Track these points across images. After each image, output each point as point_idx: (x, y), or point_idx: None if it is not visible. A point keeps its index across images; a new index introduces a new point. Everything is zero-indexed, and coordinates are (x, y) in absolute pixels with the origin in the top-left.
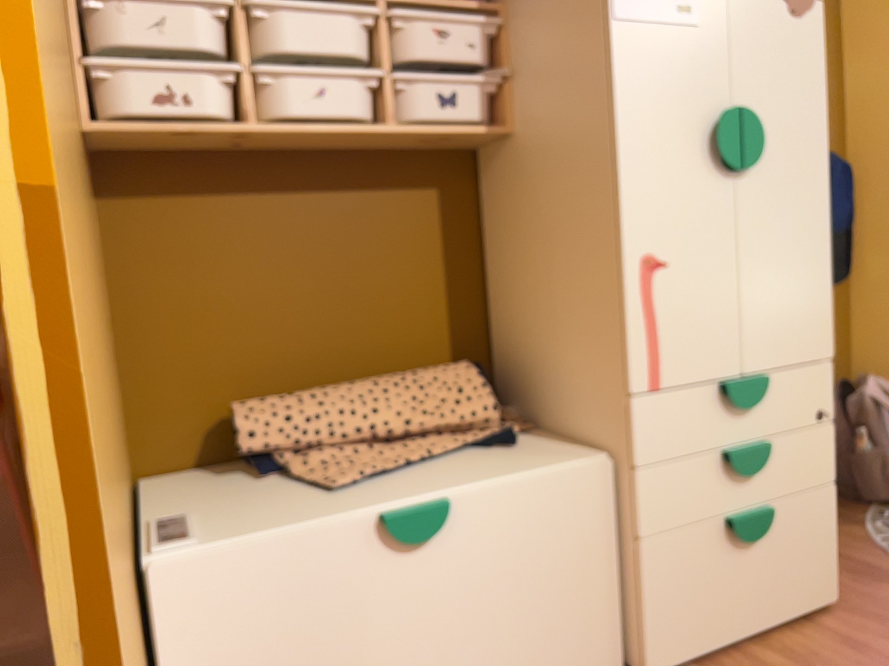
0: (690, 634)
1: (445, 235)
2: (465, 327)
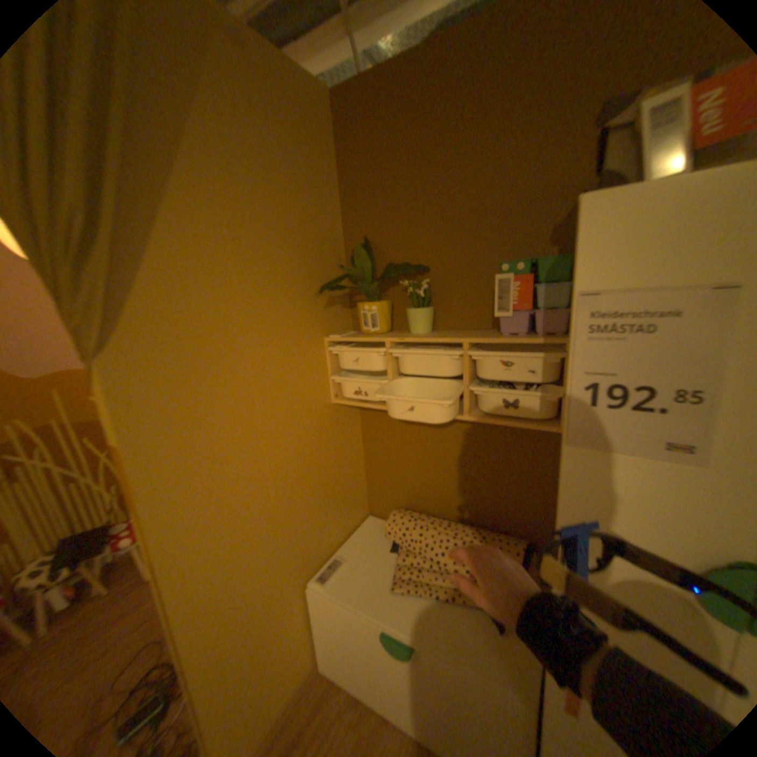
0: None
1: (531, 462)
2: (539, 519)
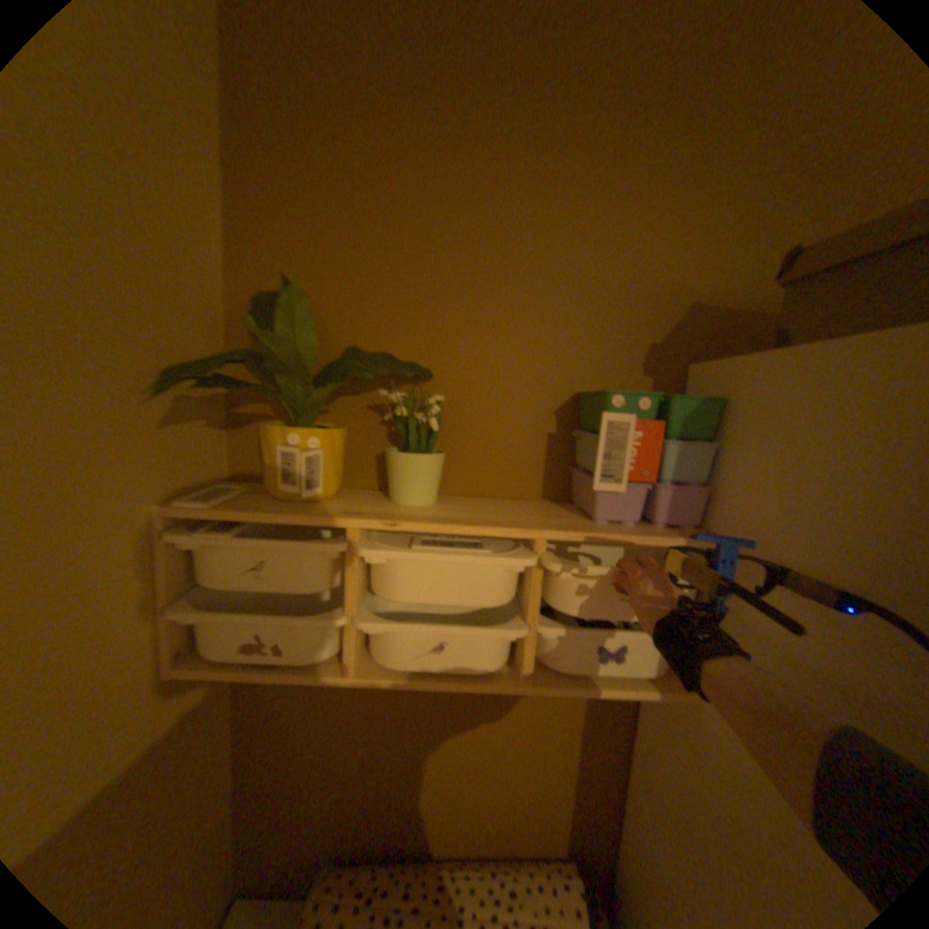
0: None
1: (586, 724)
2: (591, 817)
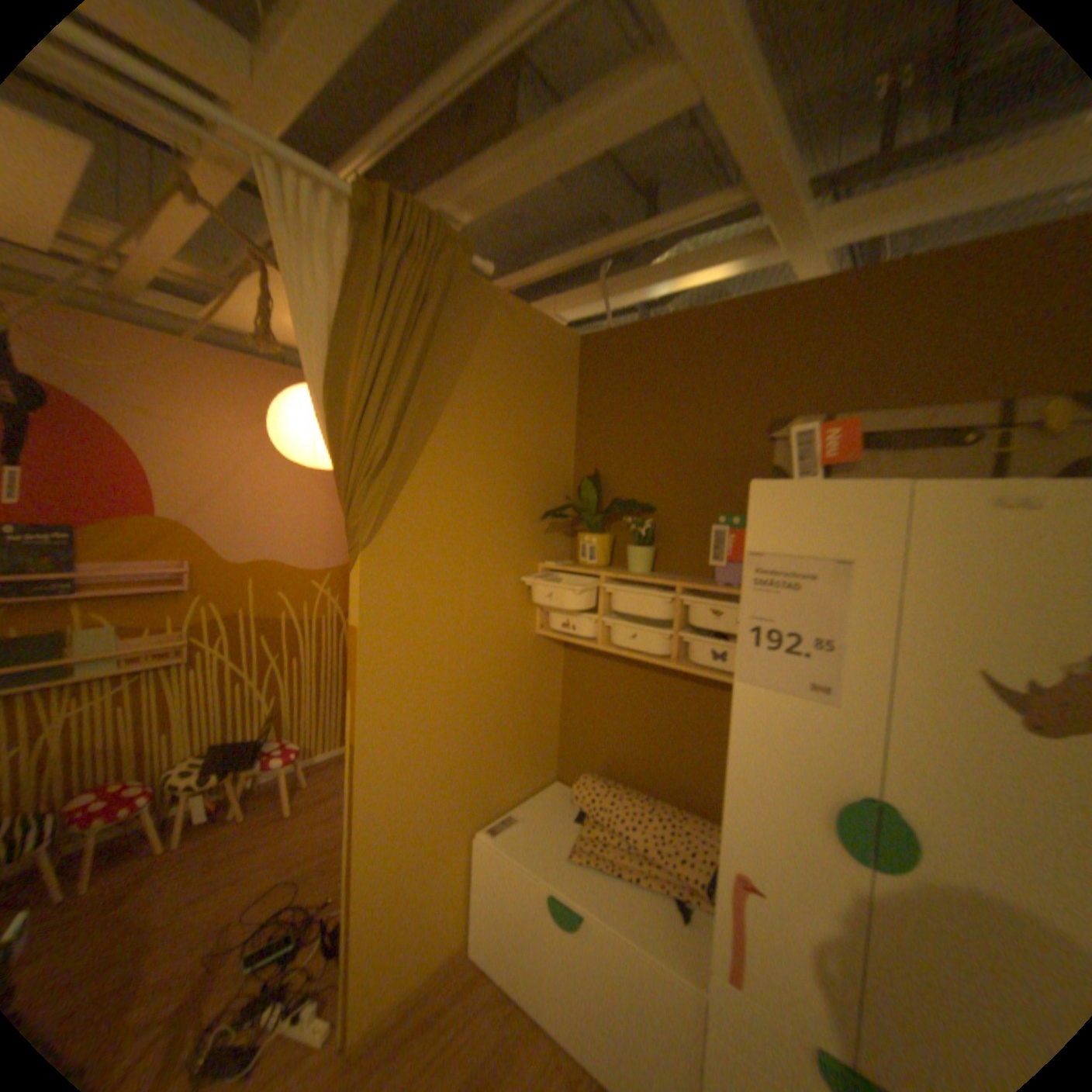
0: None
1: None
2: None
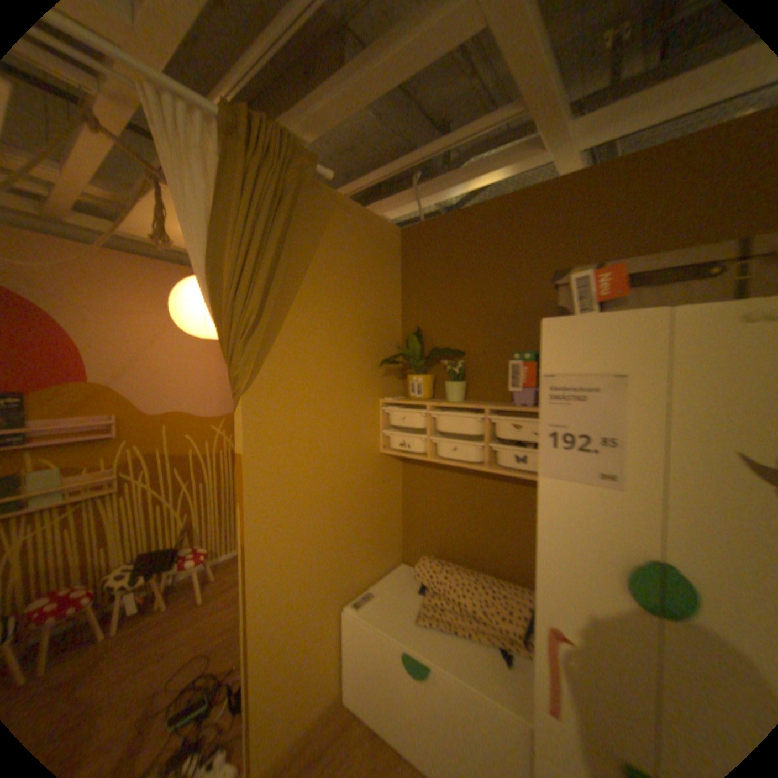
0: None
1: None
2: None
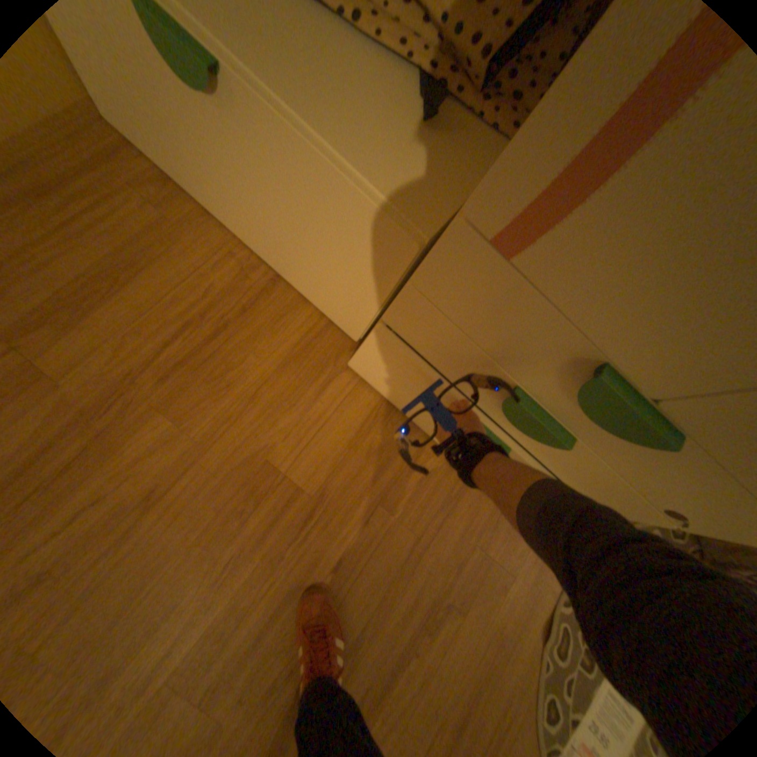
0: (390, 381)
1: None
2: None
